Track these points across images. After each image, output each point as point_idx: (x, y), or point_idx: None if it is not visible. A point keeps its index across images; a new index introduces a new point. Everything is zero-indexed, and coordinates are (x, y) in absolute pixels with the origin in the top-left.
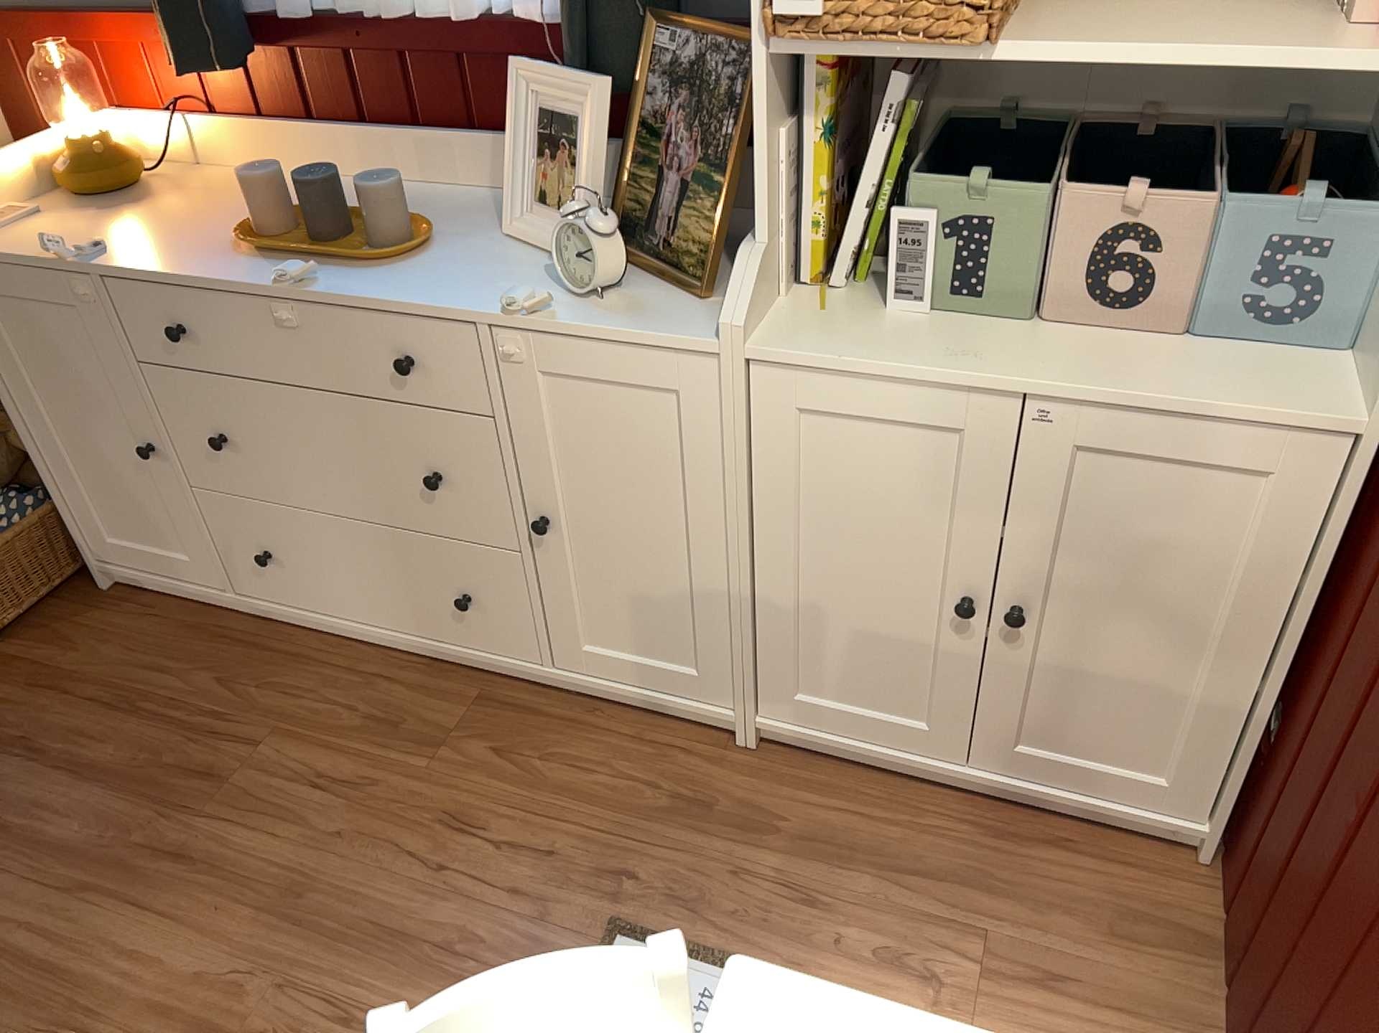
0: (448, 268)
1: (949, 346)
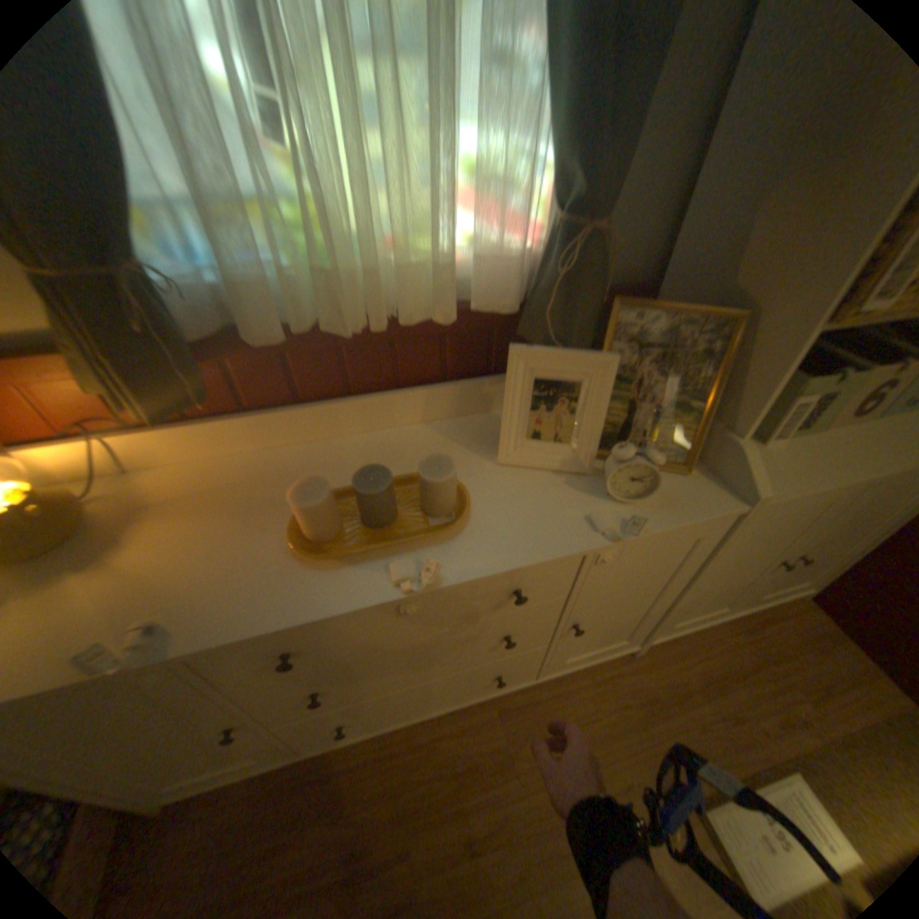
0: (496, 506)
1: (826, 458)
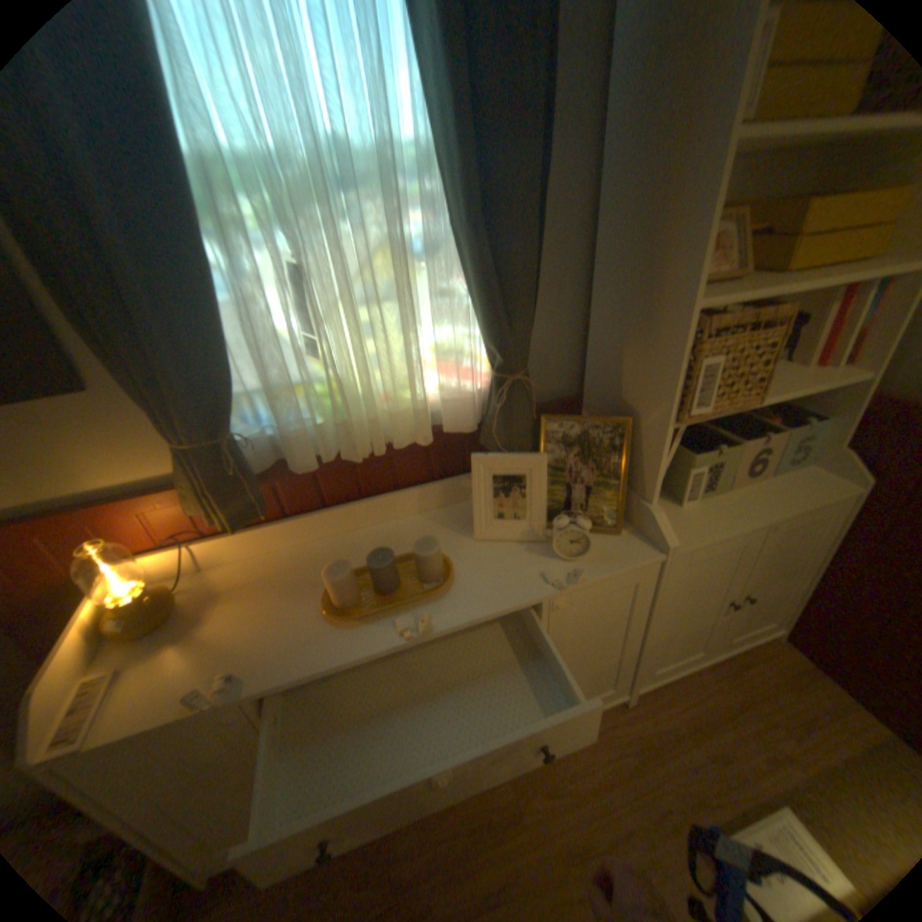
0: (473, 571)
1: (728, 512)
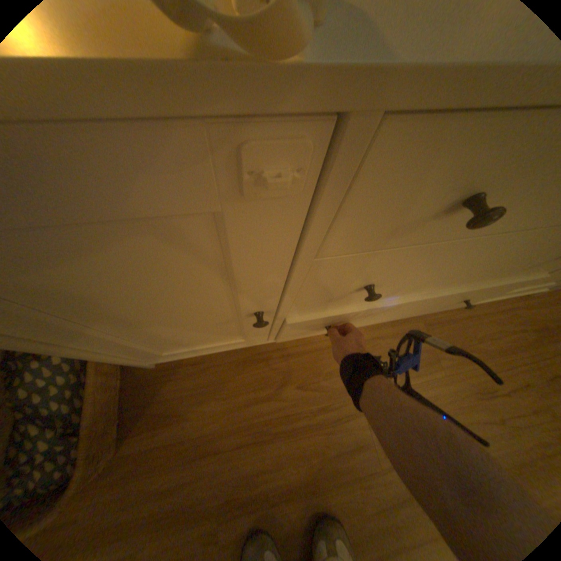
0: None
1: None
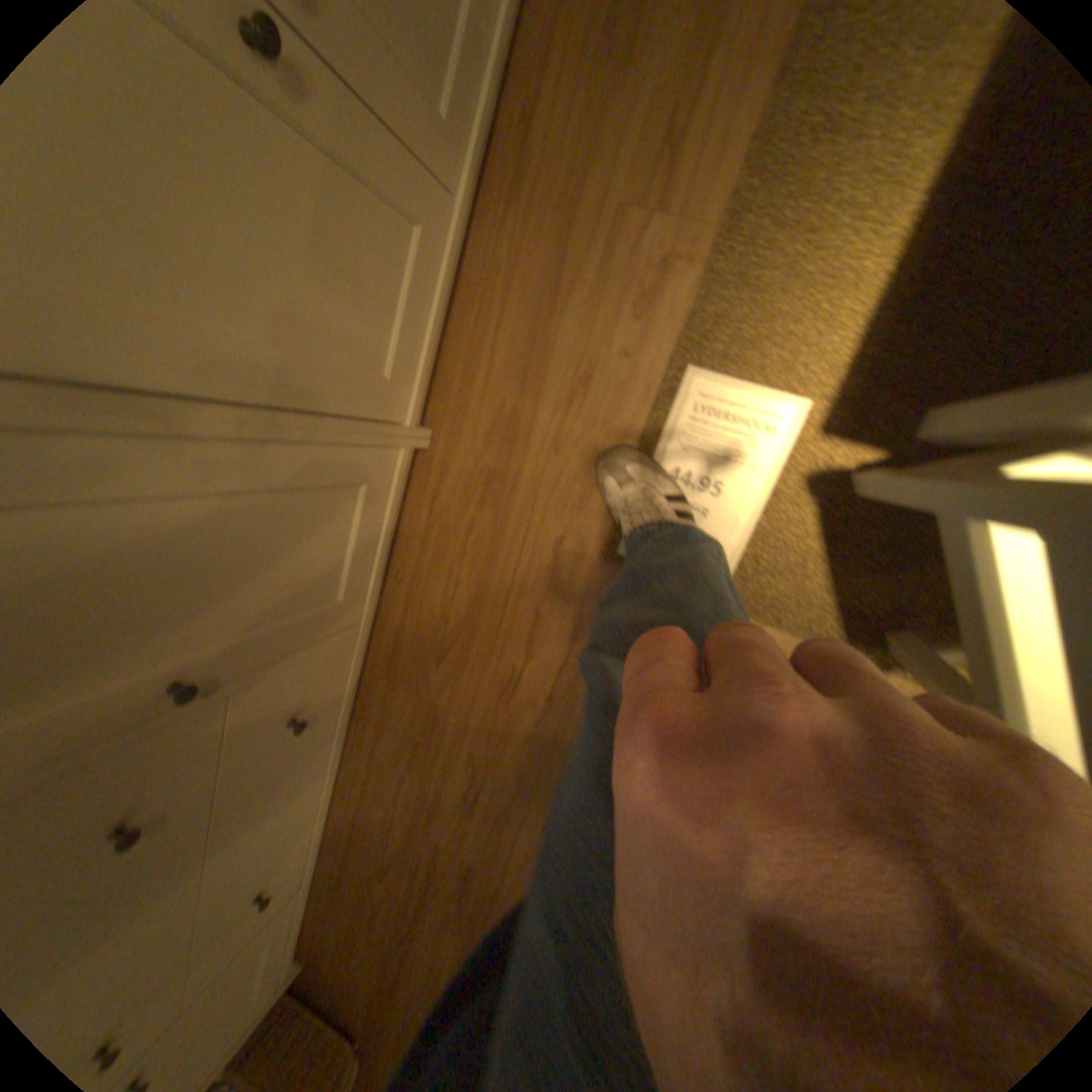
0: None
1: None
